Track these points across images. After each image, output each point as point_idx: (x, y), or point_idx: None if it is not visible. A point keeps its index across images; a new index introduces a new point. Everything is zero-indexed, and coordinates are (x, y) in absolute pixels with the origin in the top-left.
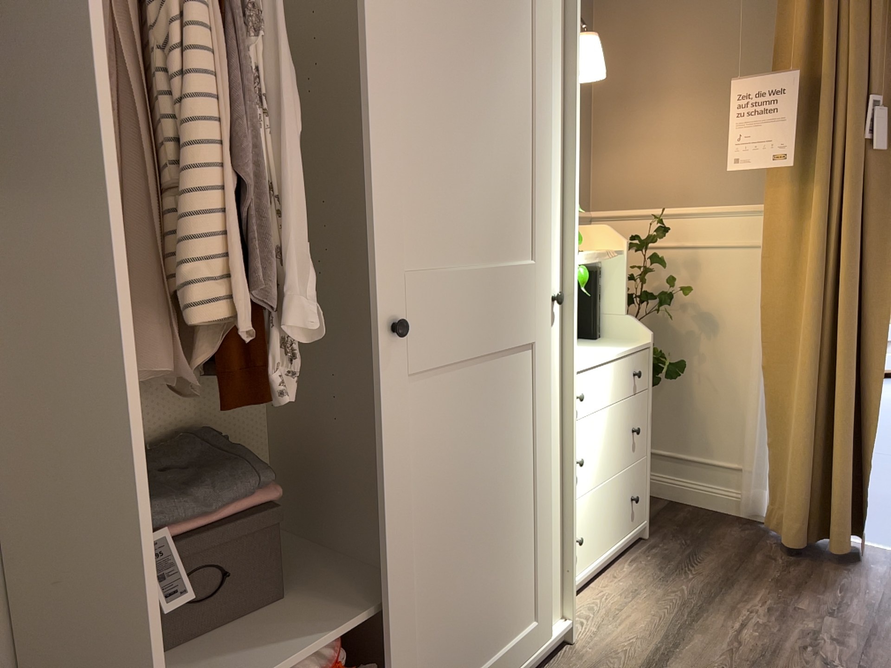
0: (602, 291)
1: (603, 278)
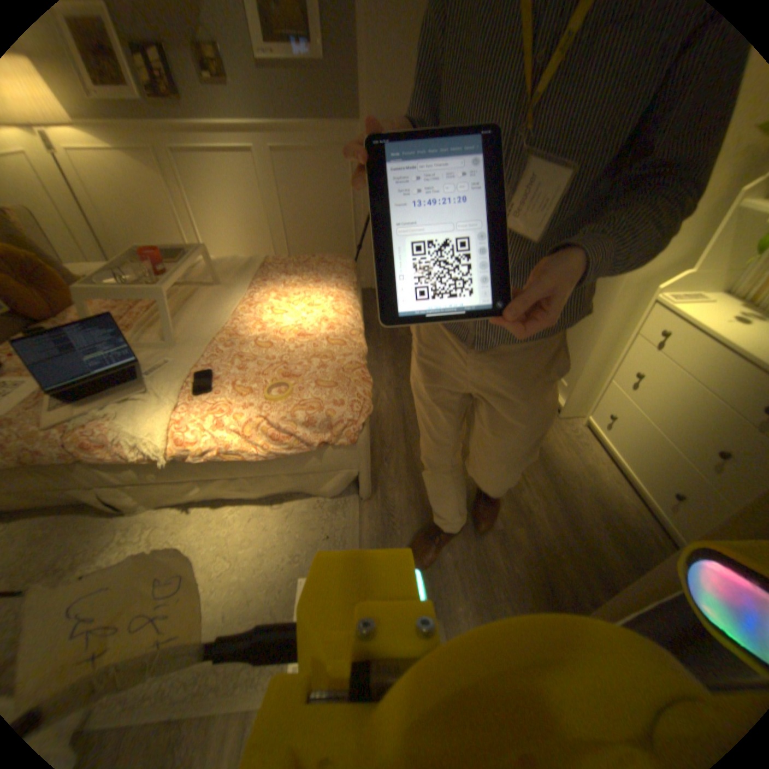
0: None
1: None
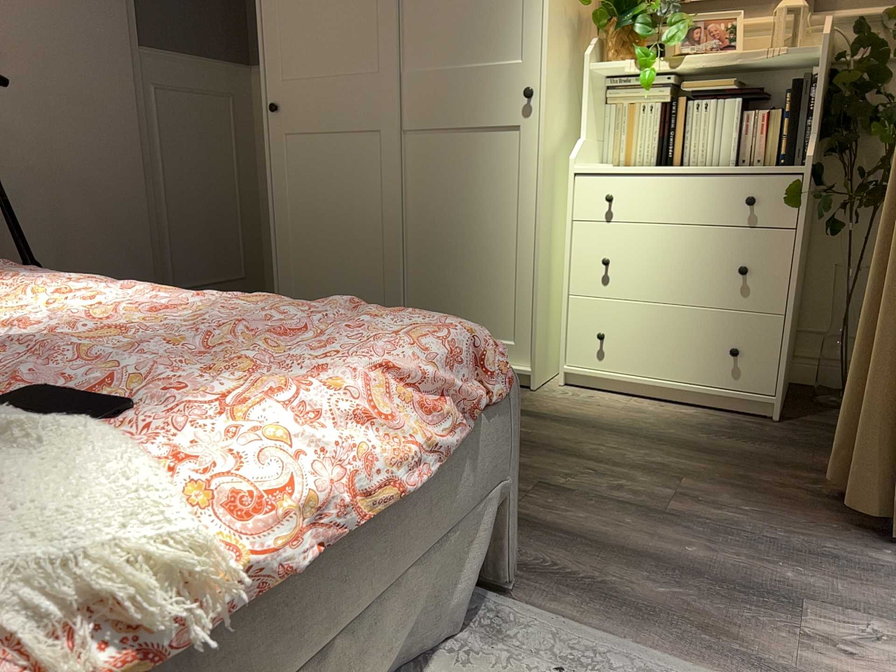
0: (812, 105)
1: (814, 87)
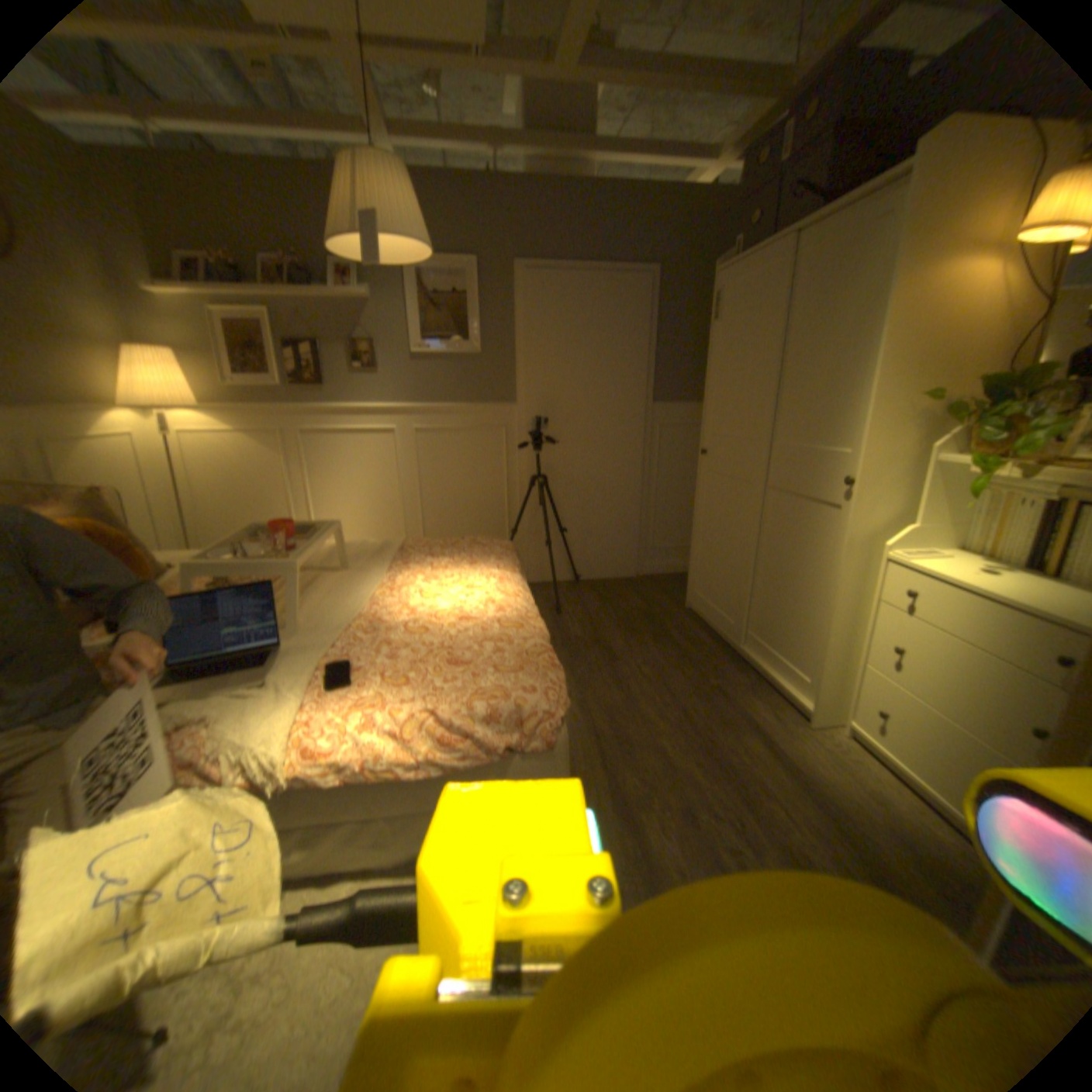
0: None
1: None
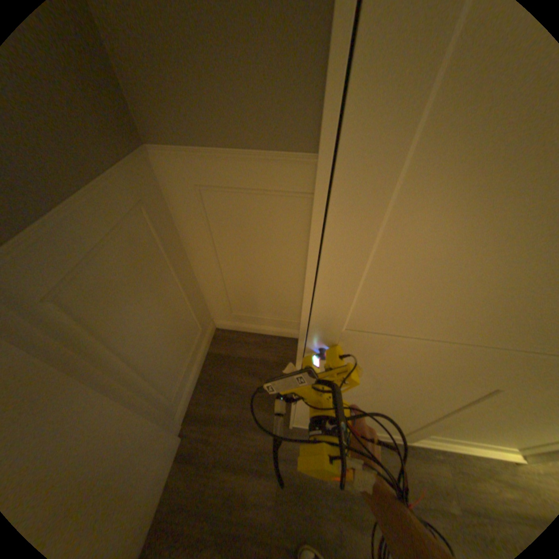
0: None
1: None
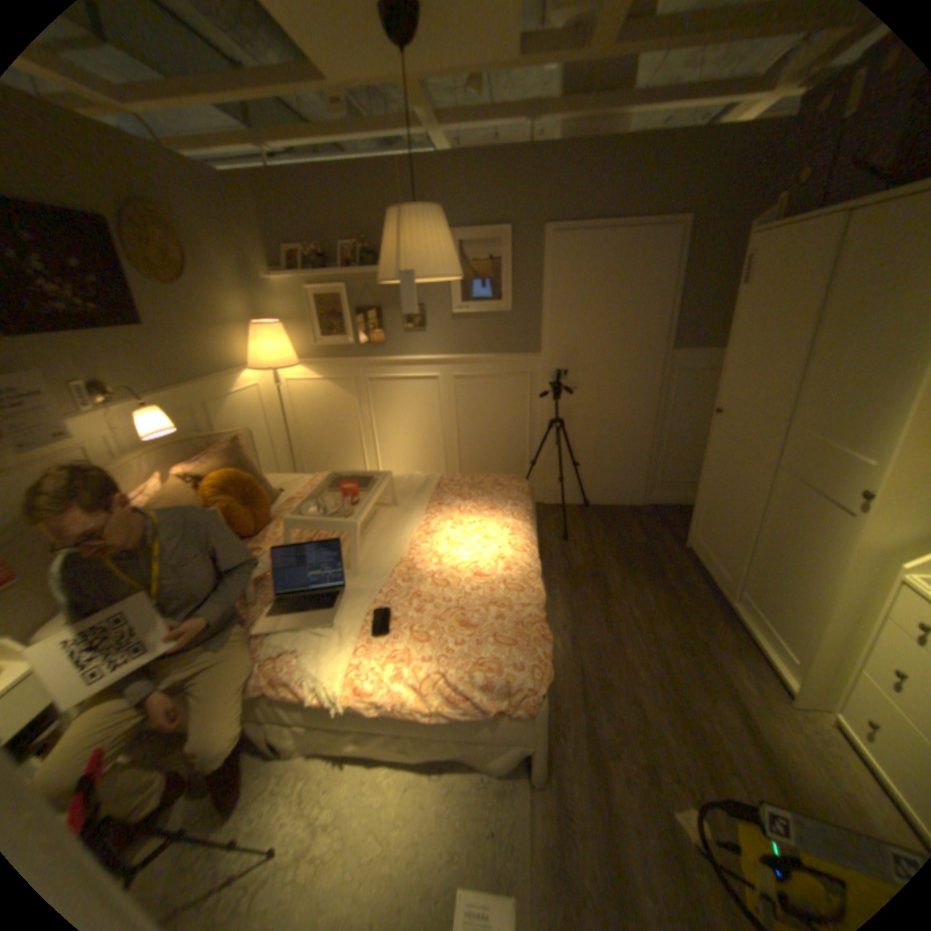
0: None
1: None
